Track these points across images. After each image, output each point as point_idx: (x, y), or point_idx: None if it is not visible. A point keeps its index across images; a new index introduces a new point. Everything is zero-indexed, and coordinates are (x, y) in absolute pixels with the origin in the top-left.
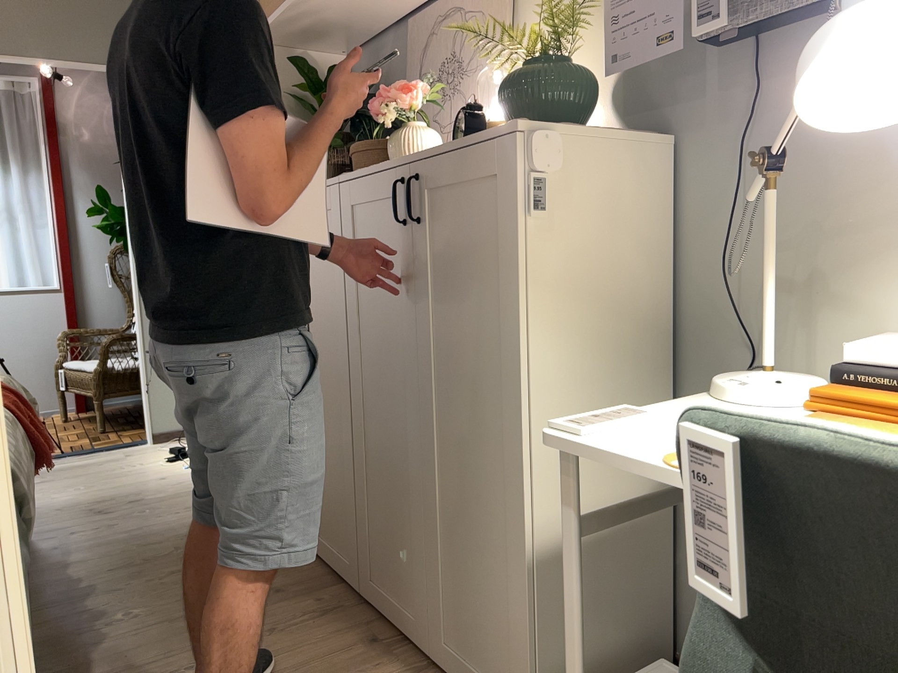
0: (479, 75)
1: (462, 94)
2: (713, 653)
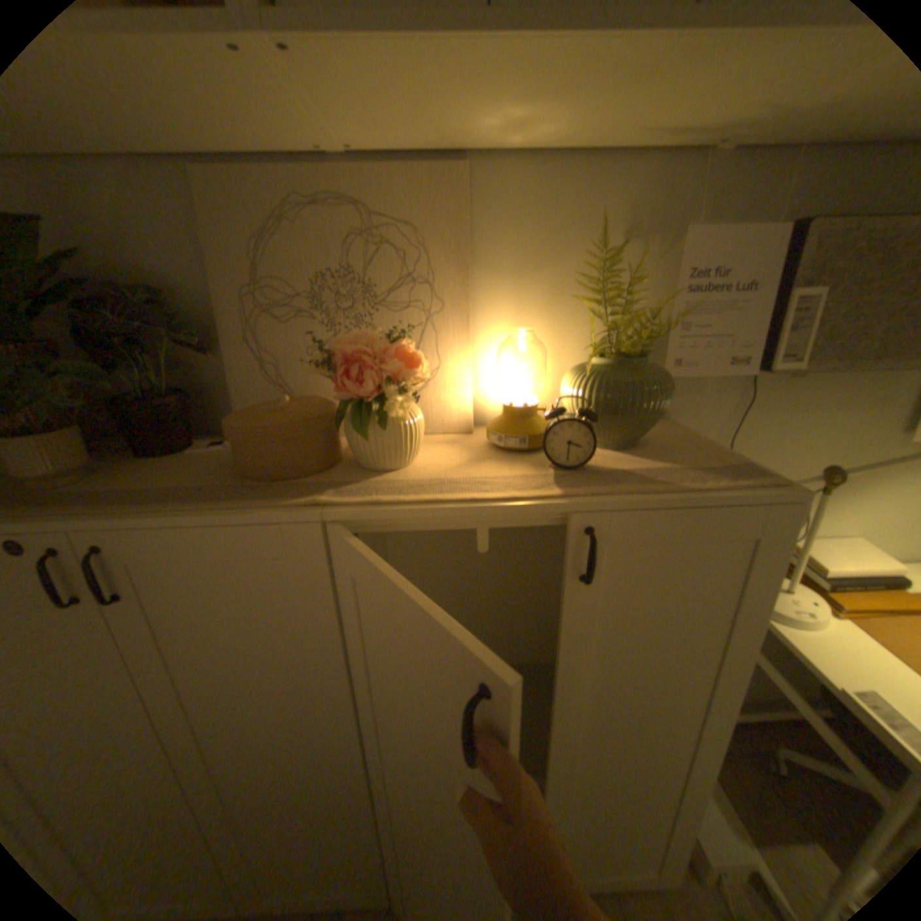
0: (444, 322)
1: (379, 328)
2: None
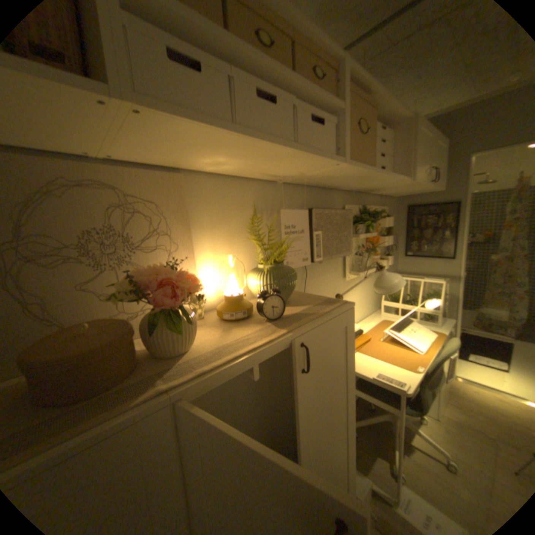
0: (185, 255)
1: (137, 263)
2: (427, 397)
